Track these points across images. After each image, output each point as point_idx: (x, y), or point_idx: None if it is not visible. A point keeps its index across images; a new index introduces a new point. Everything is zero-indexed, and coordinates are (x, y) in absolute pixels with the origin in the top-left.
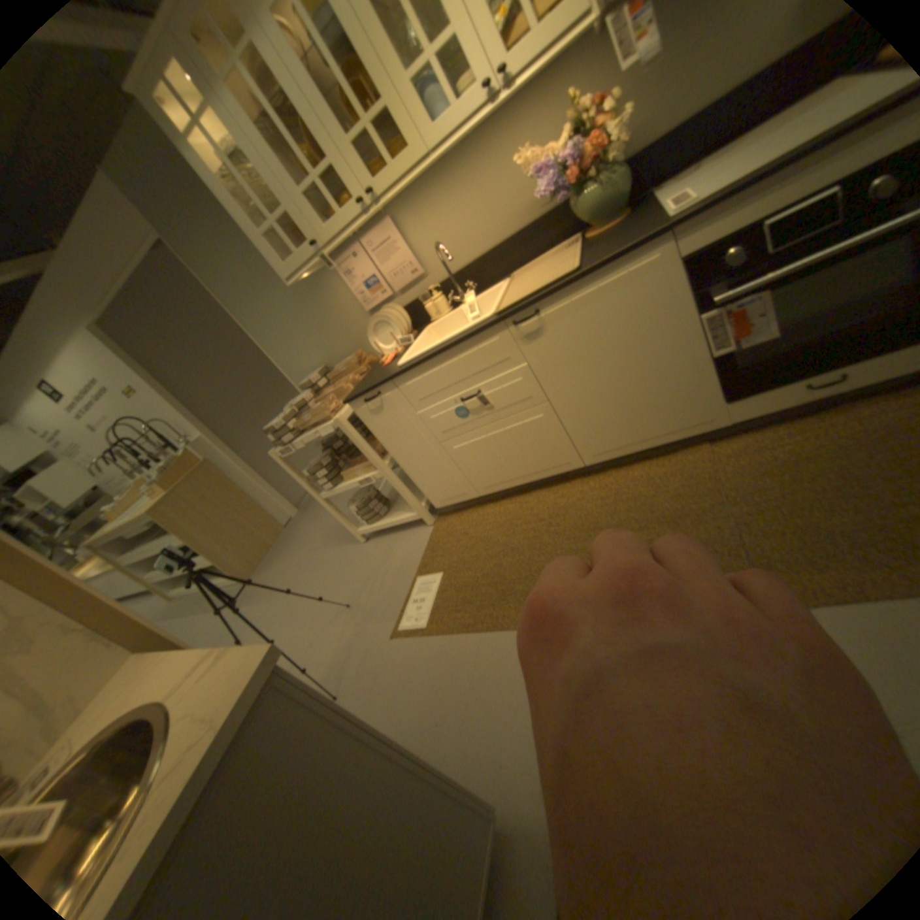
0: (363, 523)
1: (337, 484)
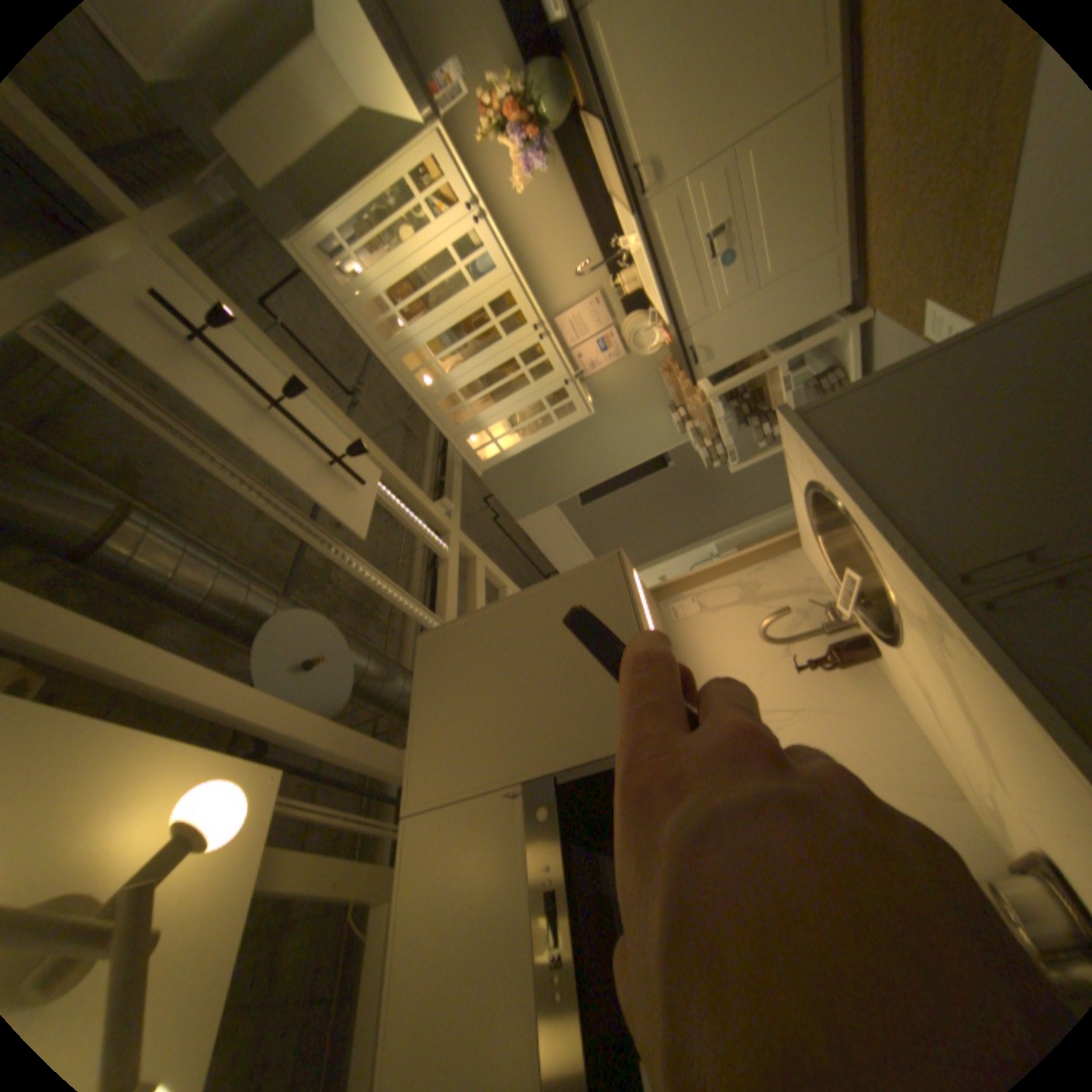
0: None
1: None
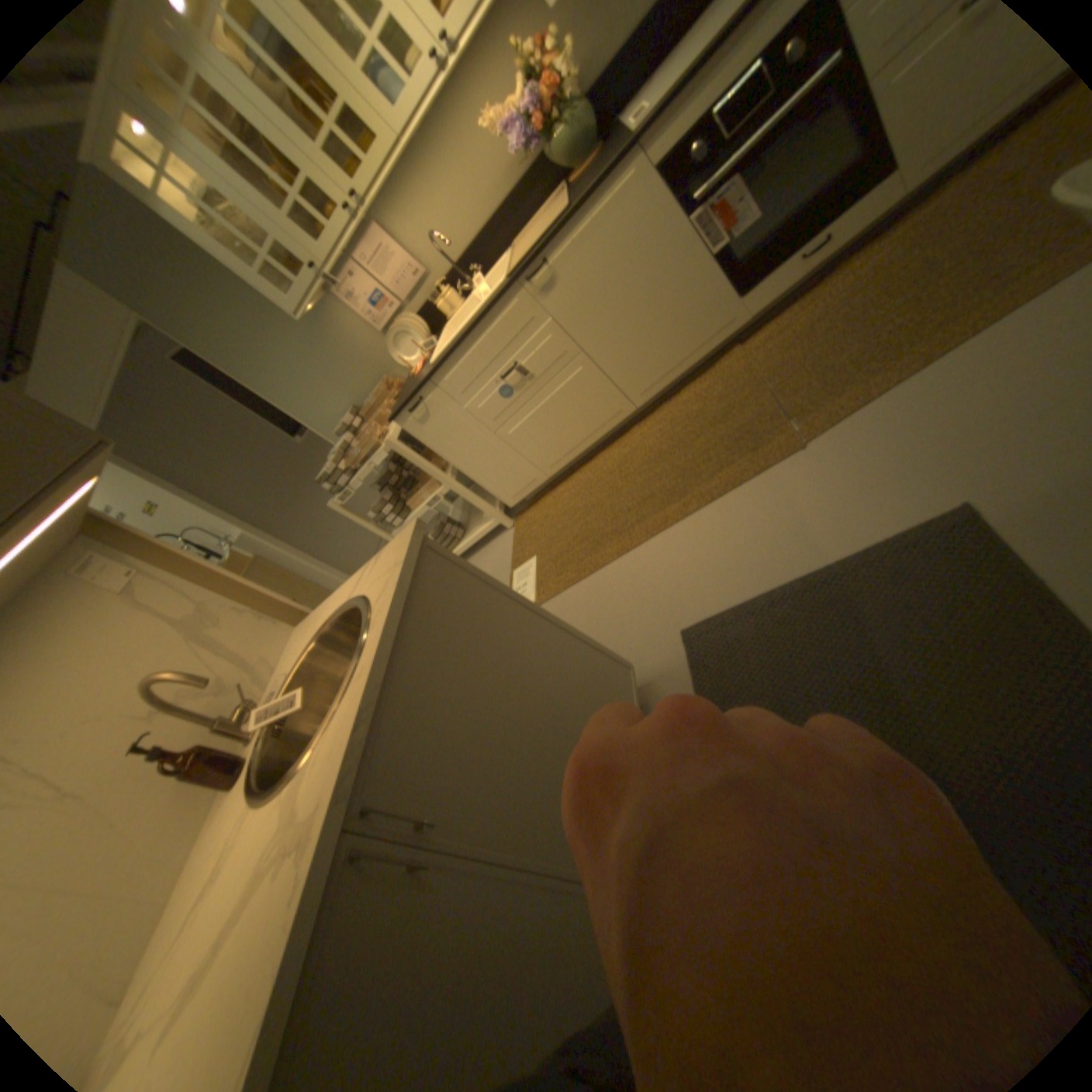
0: None
1: (406, 518)
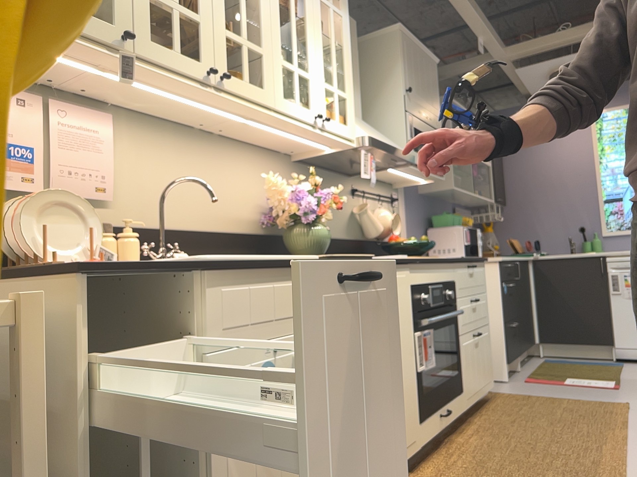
0: None
1: None
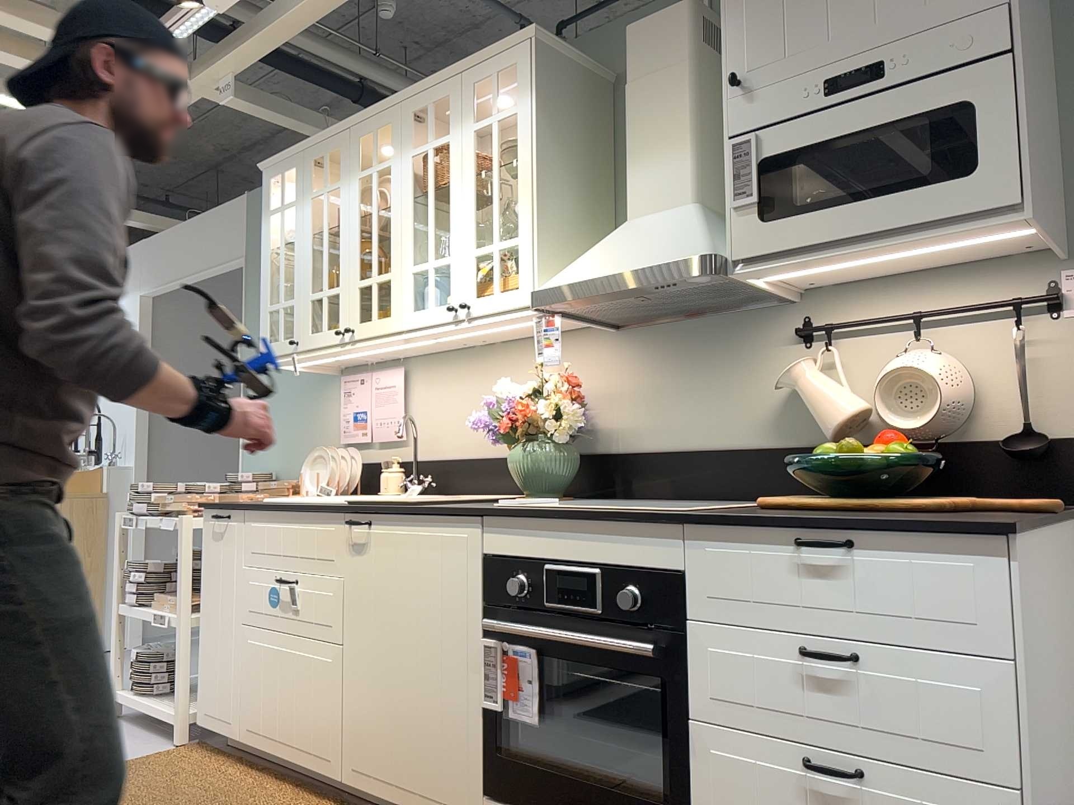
0: (133, 689)
1: (143, 605)
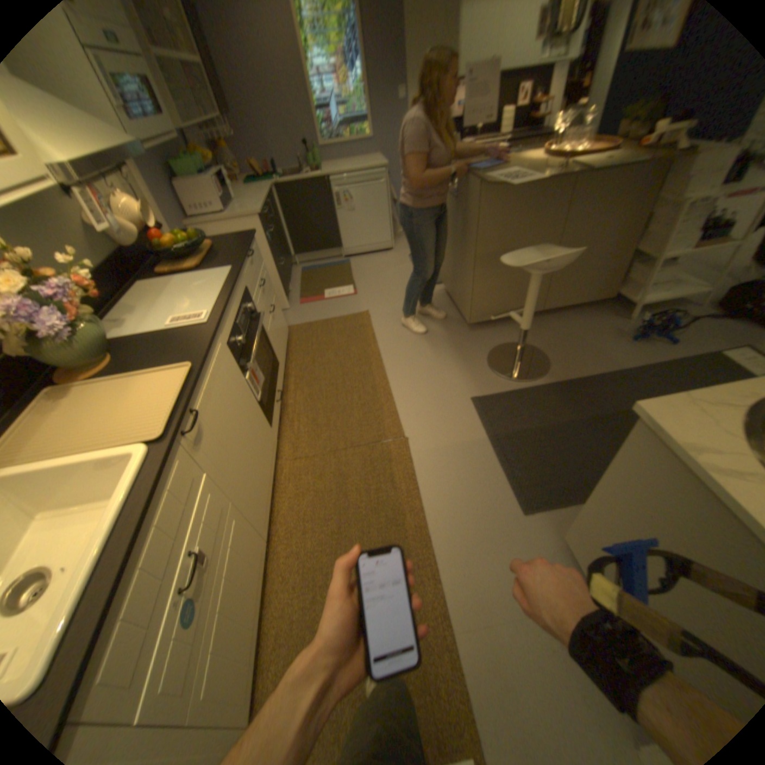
0: None
1: None
